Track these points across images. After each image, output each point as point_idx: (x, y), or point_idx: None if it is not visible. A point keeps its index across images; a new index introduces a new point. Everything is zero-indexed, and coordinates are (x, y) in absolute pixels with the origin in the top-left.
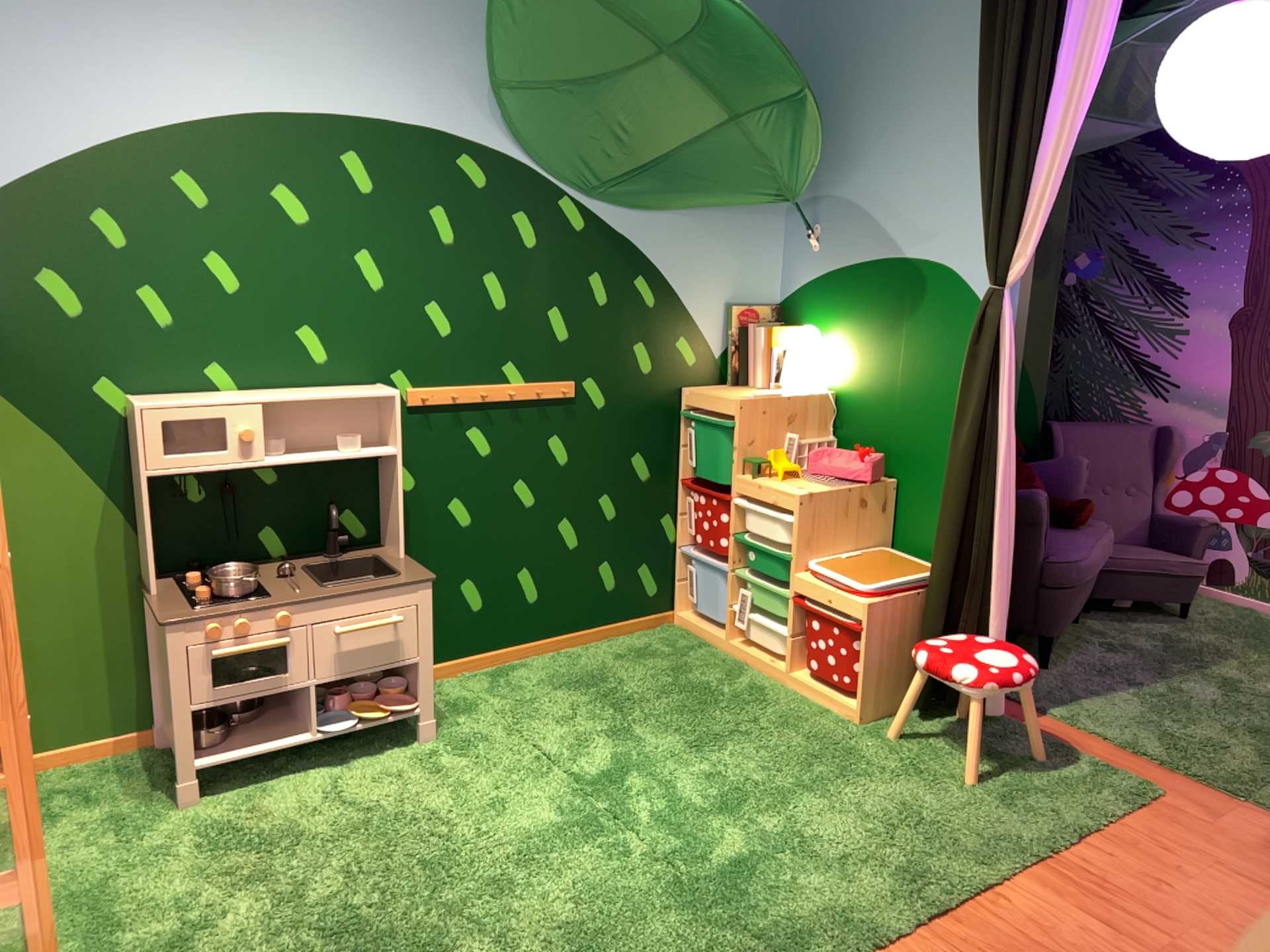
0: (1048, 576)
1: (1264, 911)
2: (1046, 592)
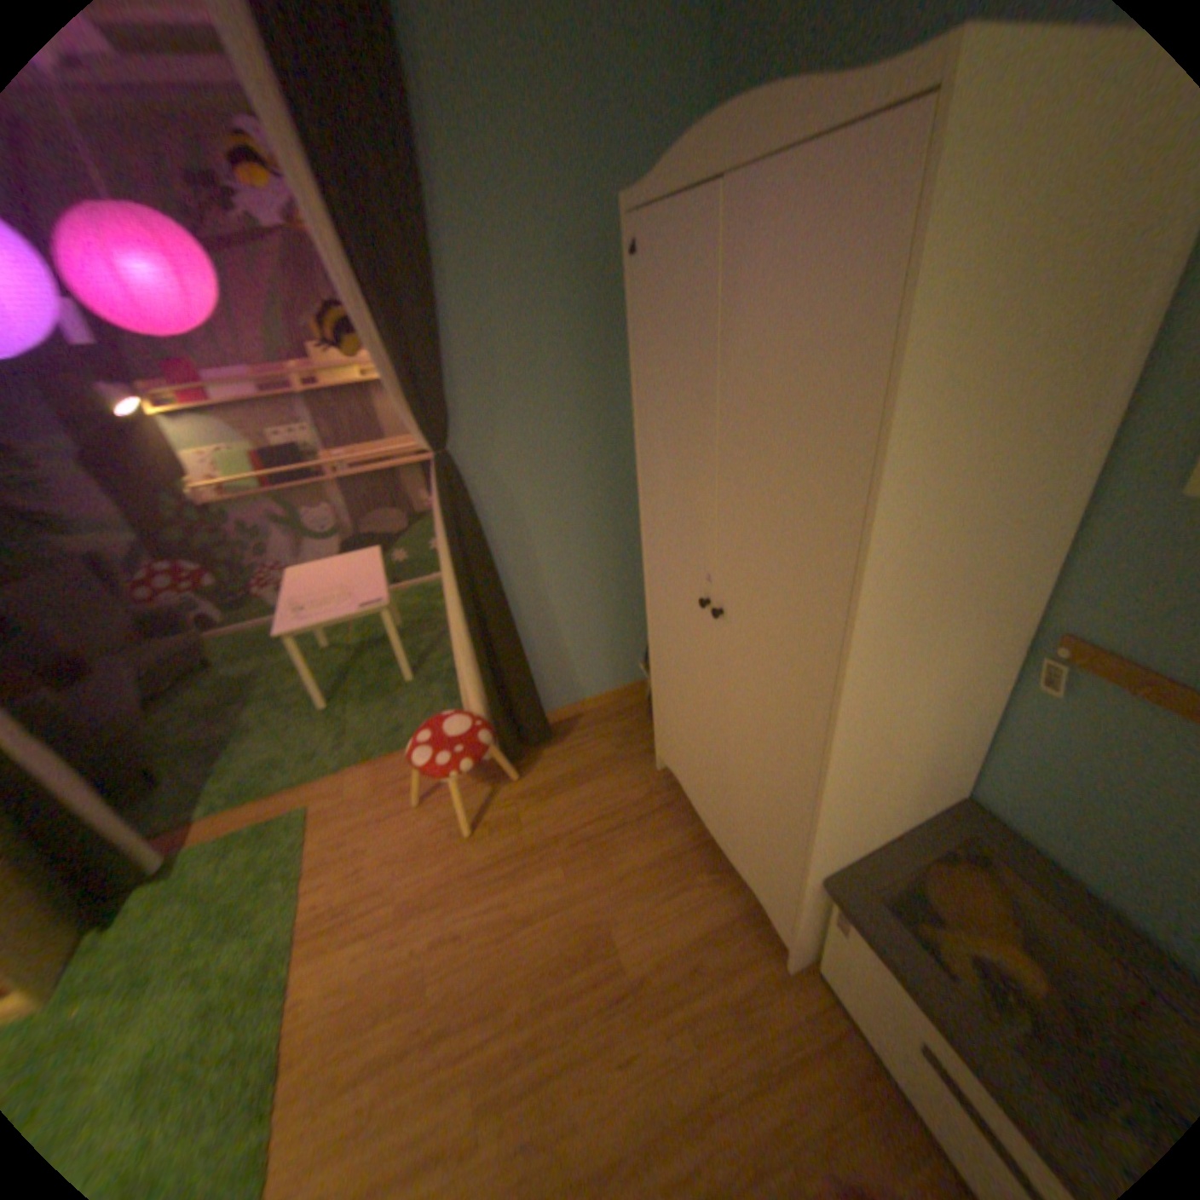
0: (111, 736)
1: (407, 830)
2: (118, 746)
